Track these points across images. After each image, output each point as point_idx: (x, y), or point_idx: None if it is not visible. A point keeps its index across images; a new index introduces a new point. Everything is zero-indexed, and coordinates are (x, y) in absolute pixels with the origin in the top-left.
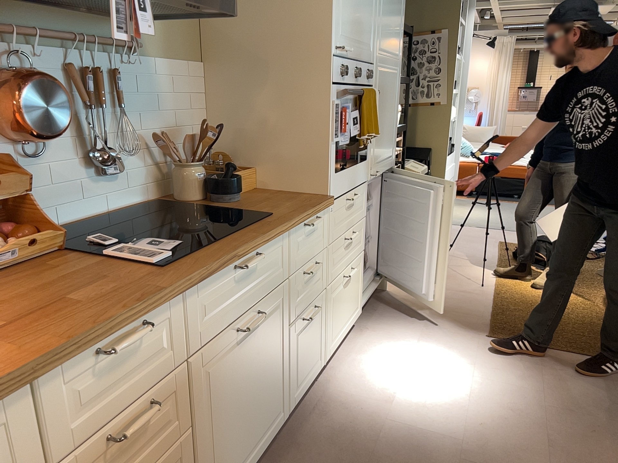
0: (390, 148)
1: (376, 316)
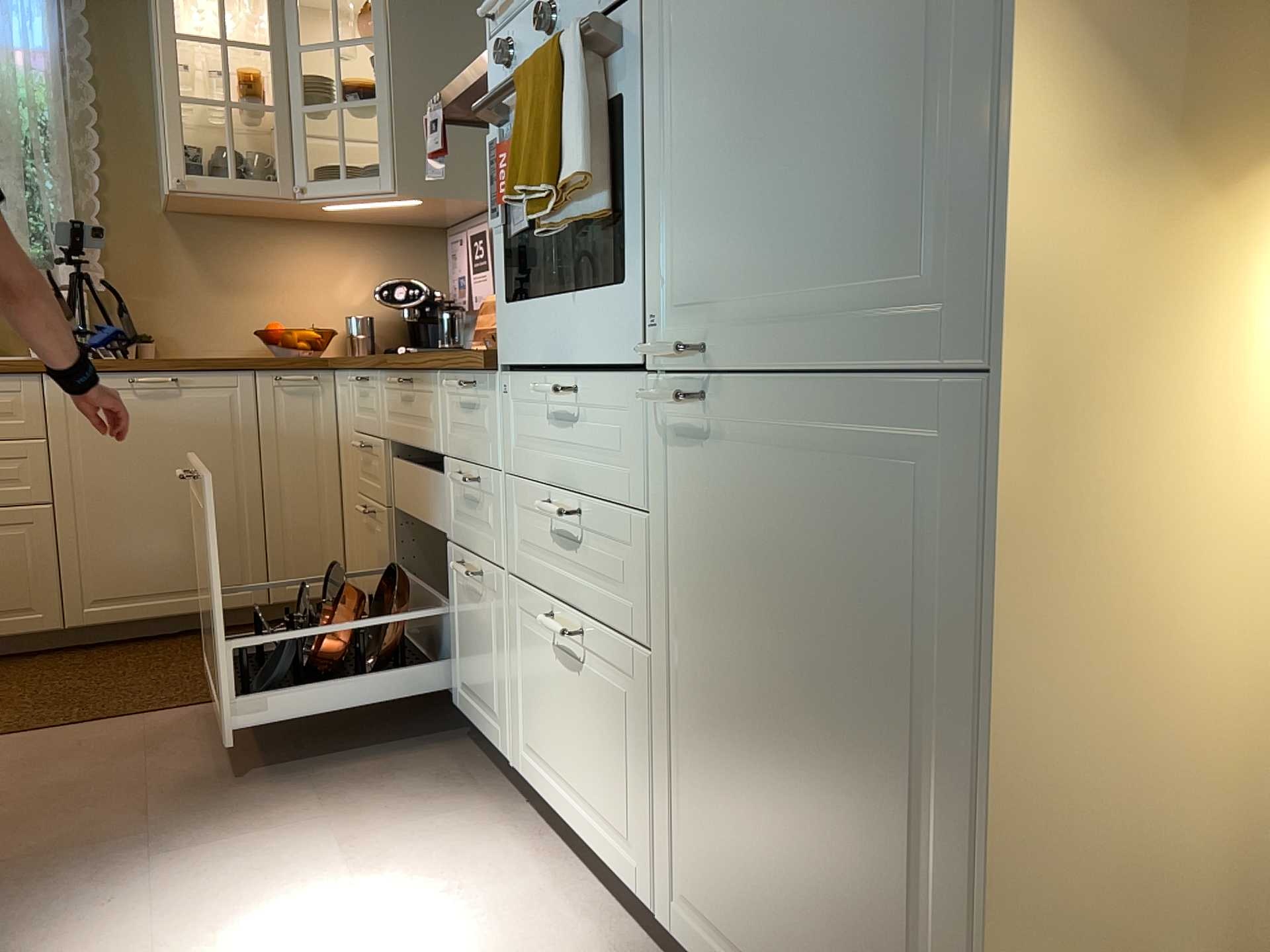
0: (892, 231)
1: None
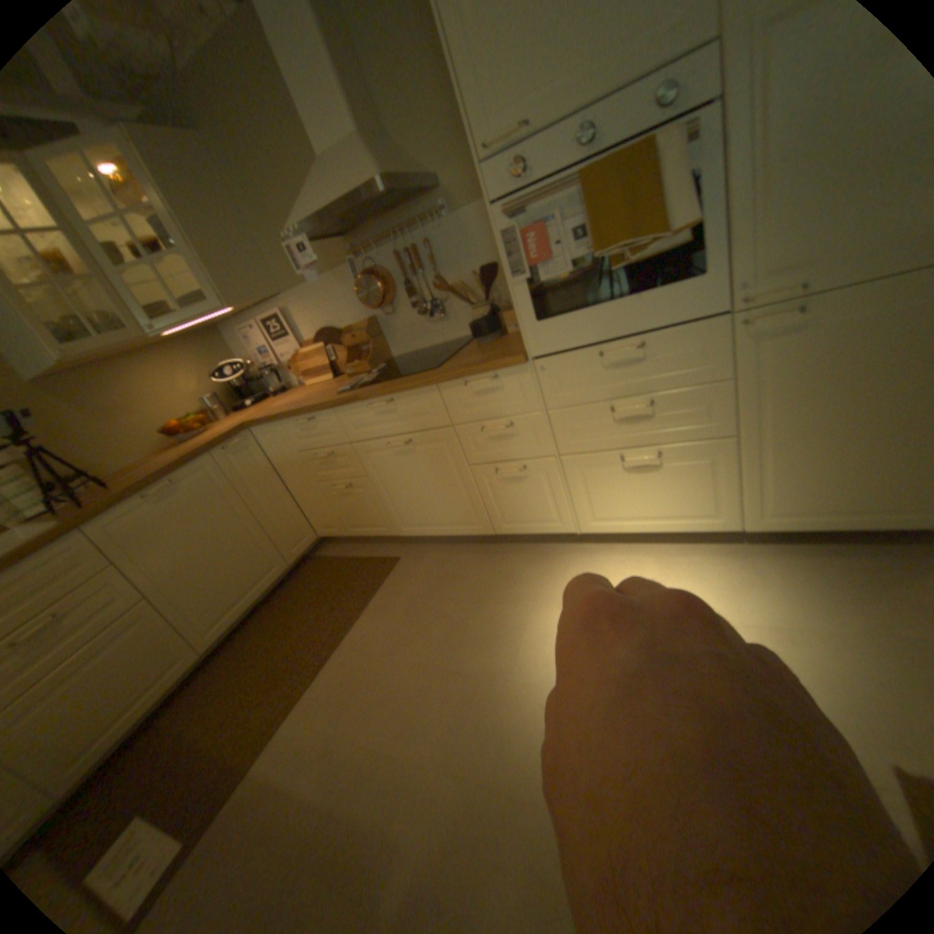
0: None
1: (811, 561)
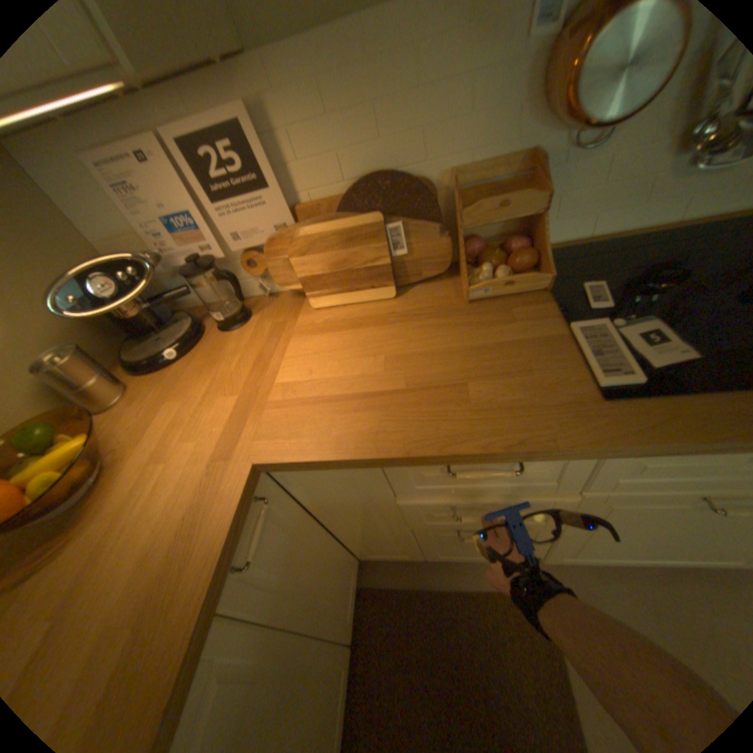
0: None
1: None
